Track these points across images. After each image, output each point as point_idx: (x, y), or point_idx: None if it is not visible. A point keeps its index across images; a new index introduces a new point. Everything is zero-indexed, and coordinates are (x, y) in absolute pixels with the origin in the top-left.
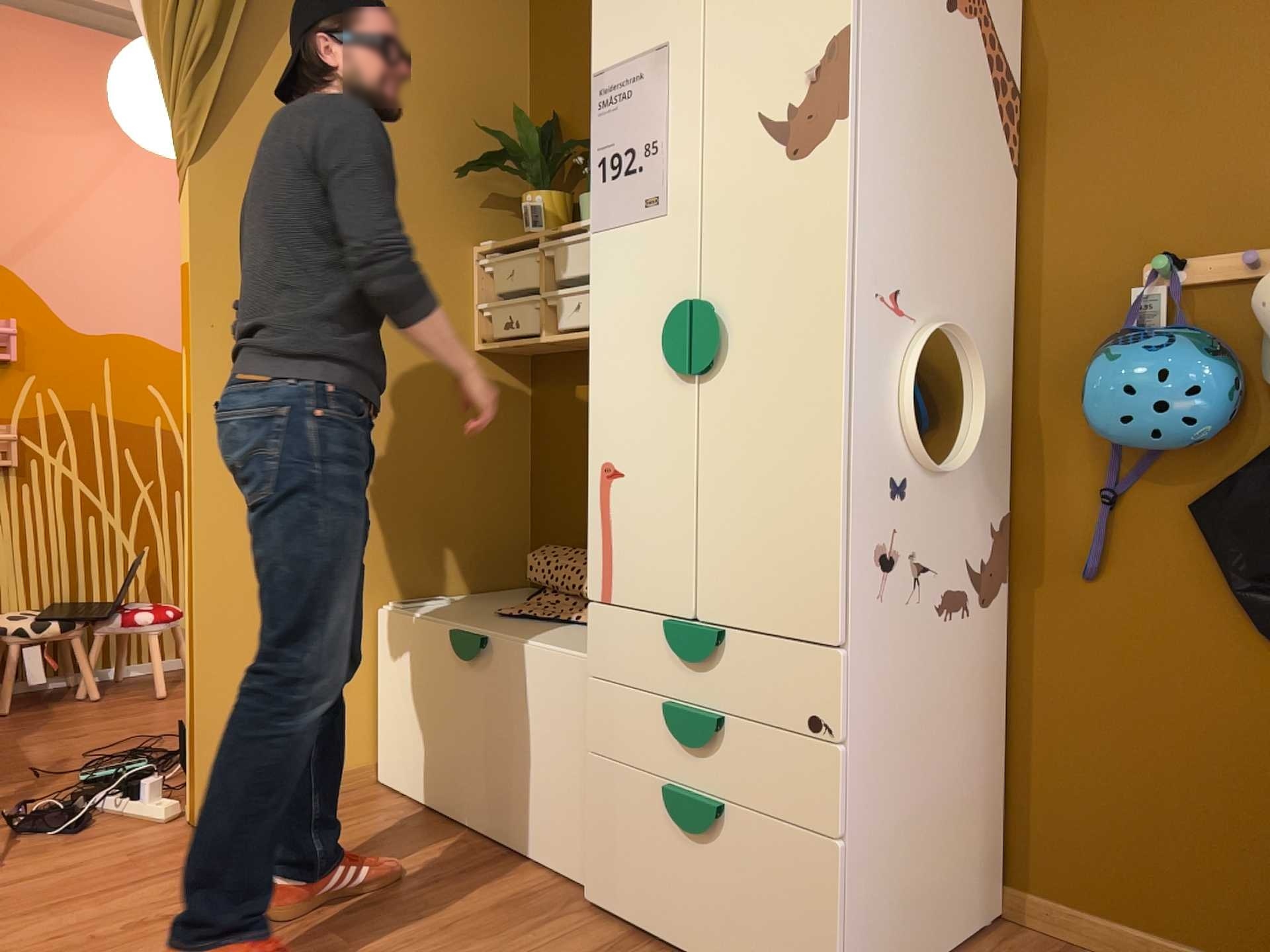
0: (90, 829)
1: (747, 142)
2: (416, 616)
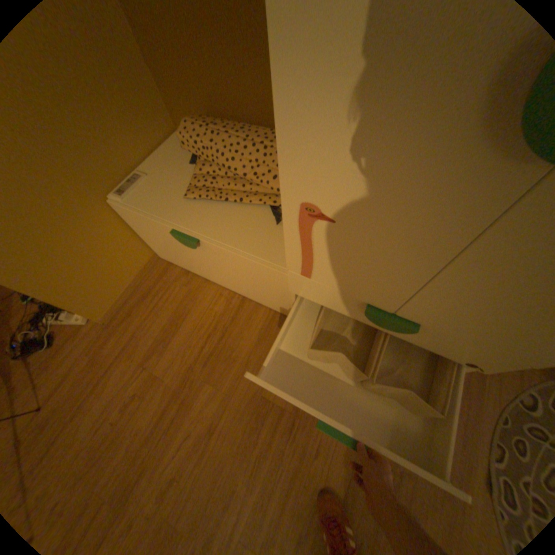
0: (56, 340)
1: None
2: (137, 209)
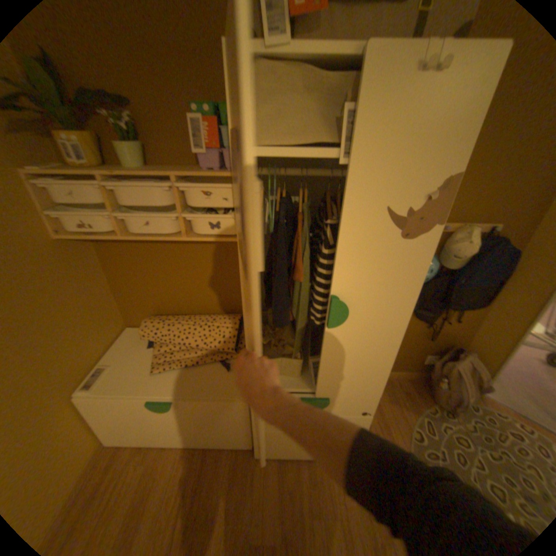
0: None
1: (375, 221)
2: (107, 396)
